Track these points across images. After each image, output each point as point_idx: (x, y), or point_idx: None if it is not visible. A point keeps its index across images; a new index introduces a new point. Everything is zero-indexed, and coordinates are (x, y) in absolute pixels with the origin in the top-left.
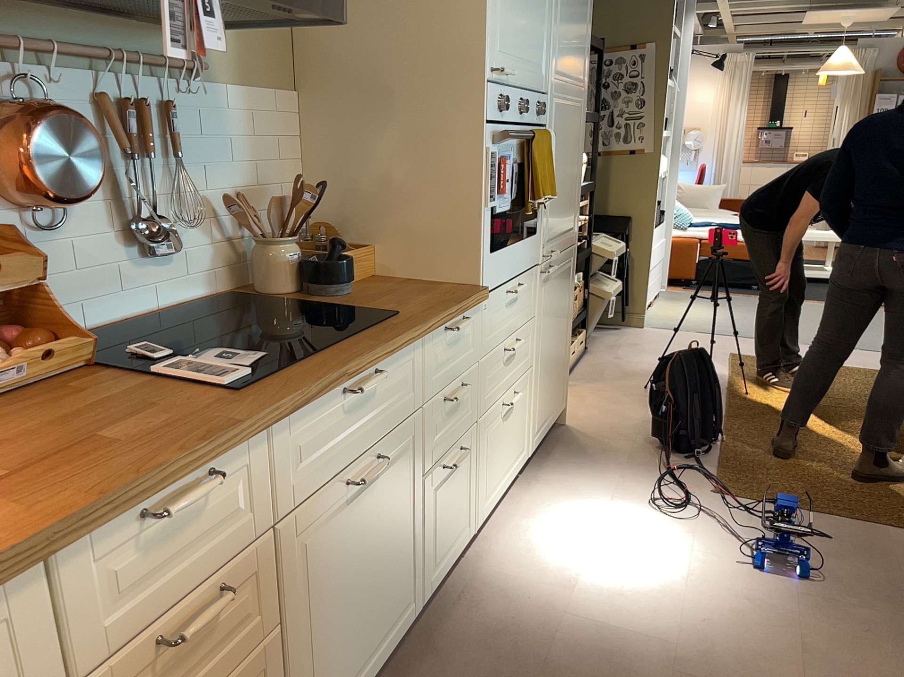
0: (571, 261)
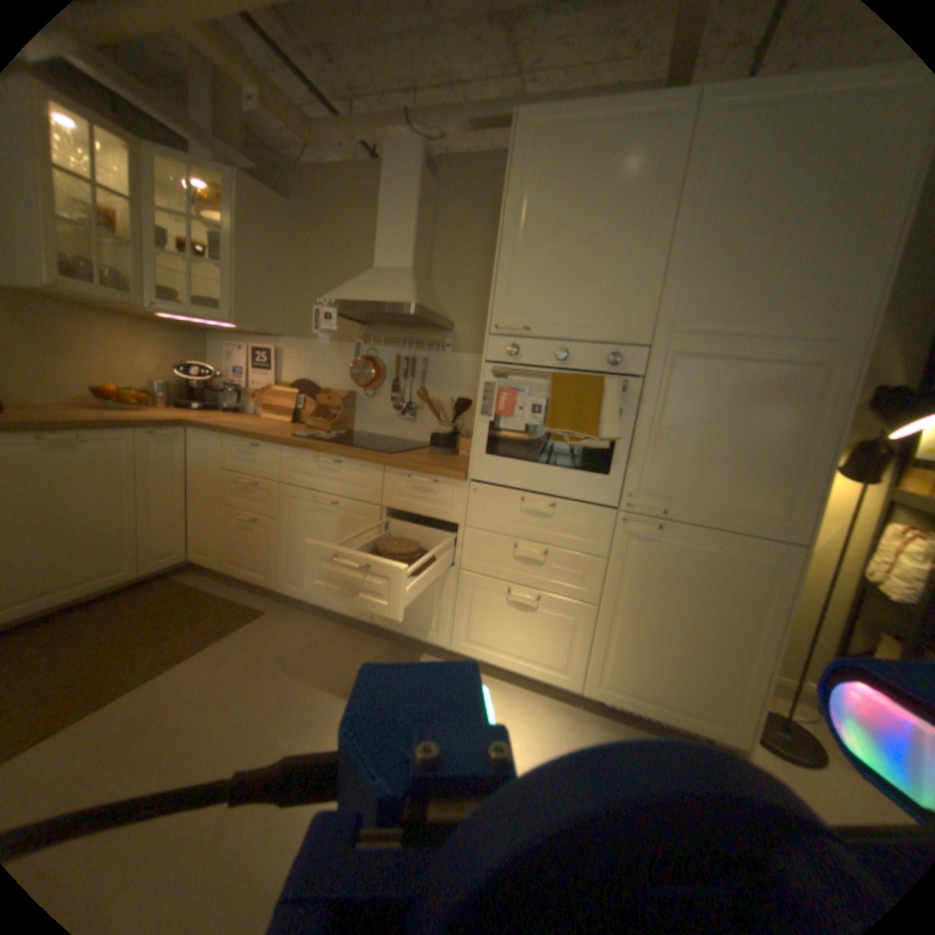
0: (780, 562)
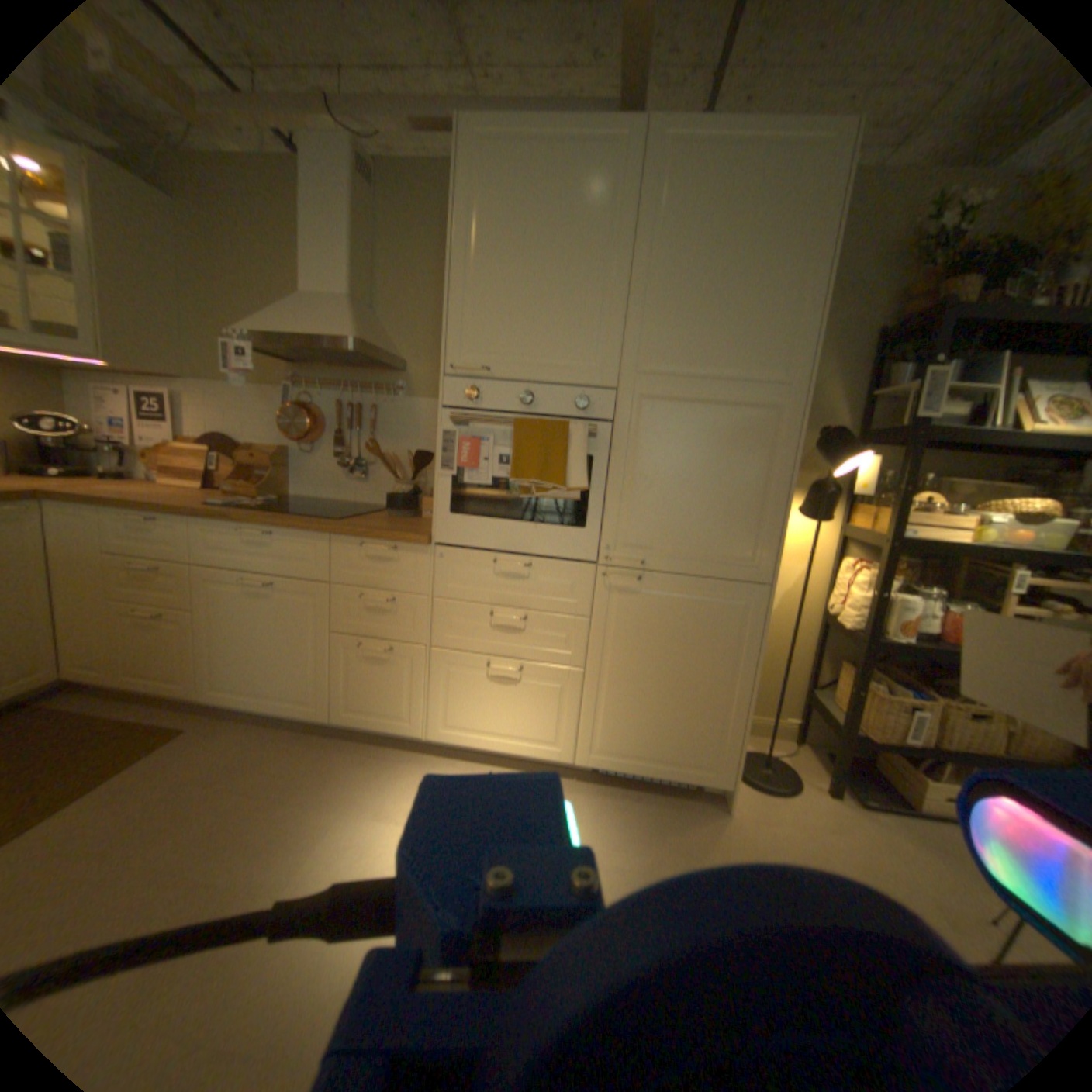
0: (748, 602)
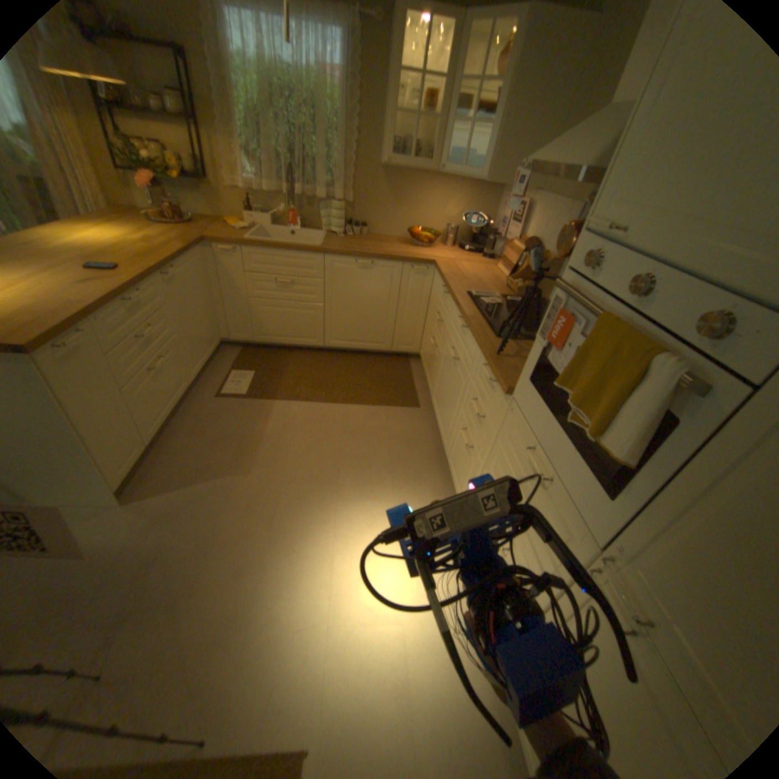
0: None
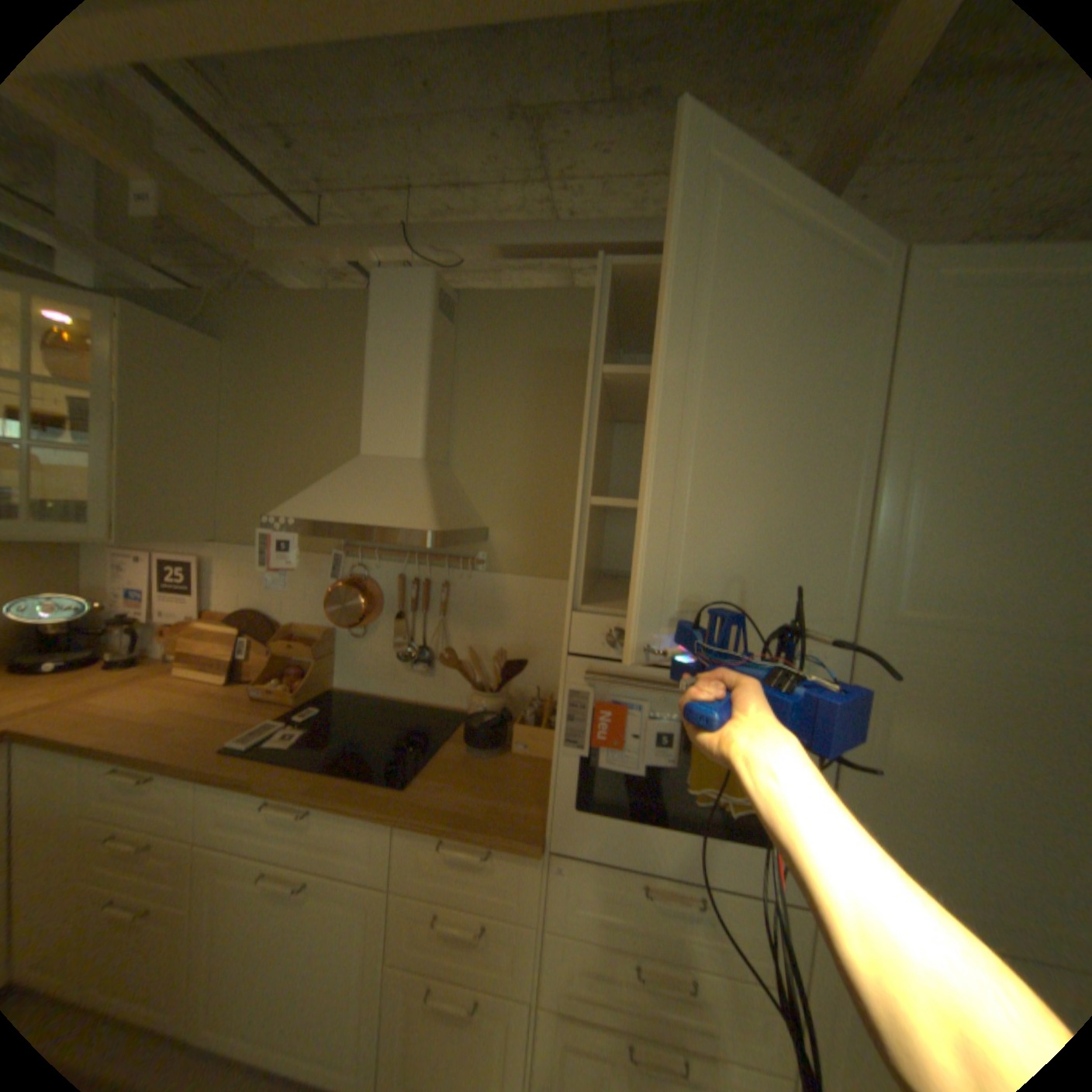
0: None
